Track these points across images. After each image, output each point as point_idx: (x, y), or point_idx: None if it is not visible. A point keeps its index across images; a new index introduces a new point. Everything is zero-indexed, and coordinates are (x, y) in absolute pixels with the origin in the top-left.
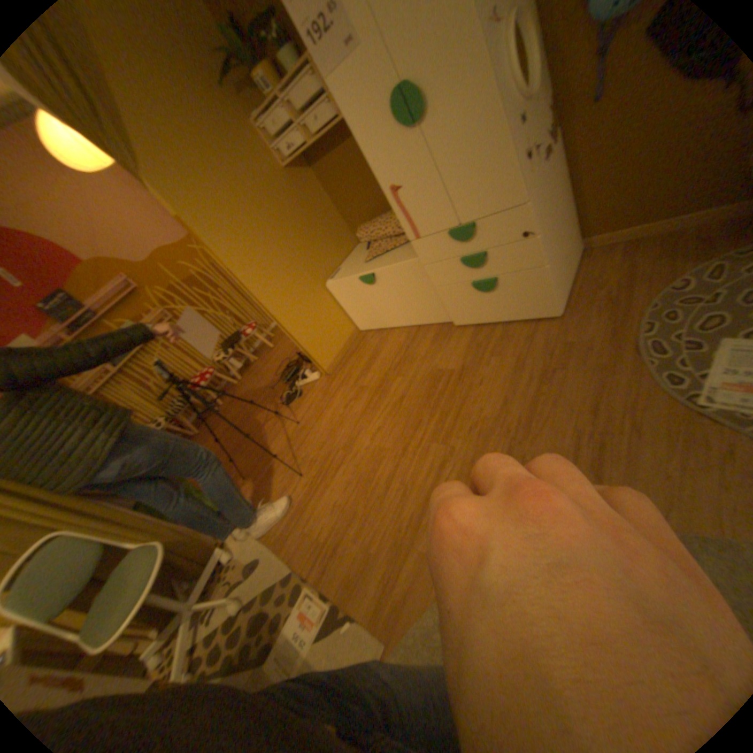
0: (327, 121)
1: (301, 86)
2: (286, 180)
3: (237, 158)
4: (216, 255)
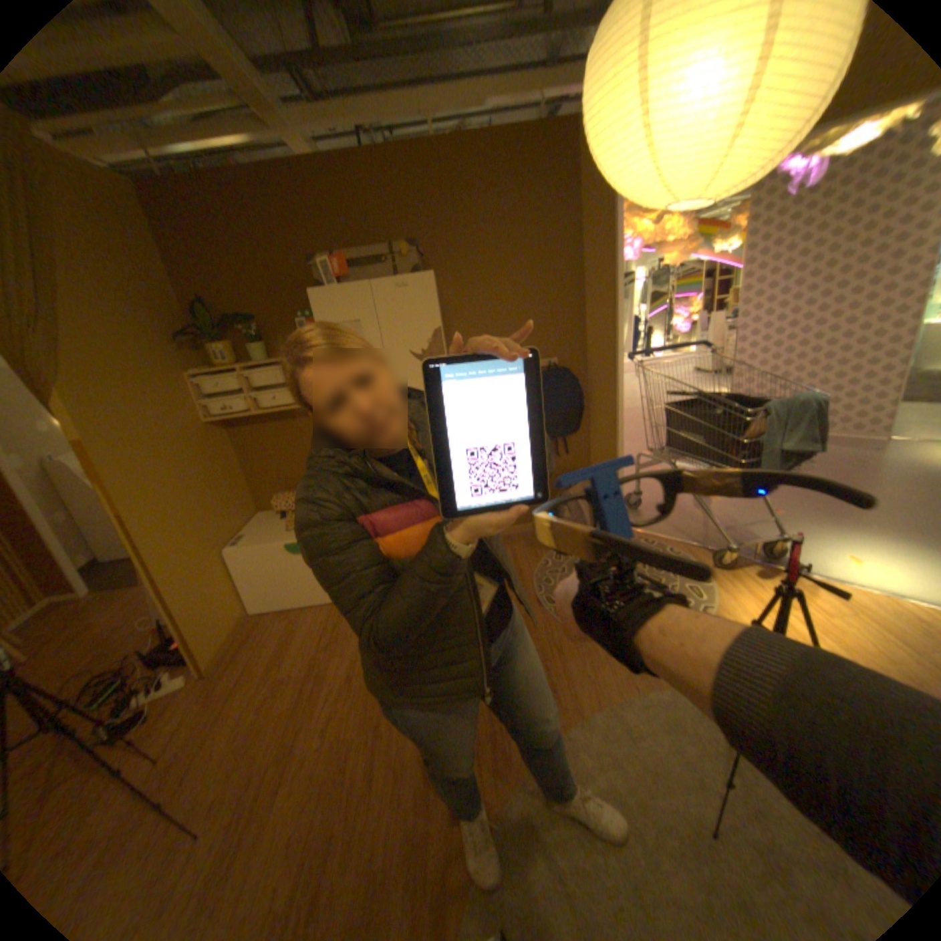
0: (285, 406)
1: (269, 376)
2: (203, 437)
3: (163, 405)
4: (111, 499)
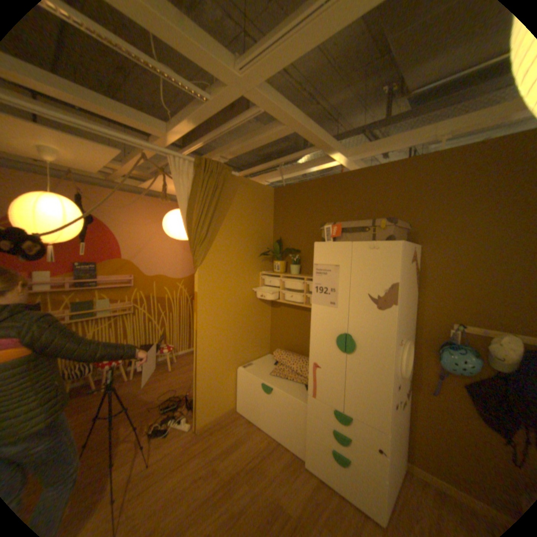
0: (295, 302)
1: (293, 283)
2: (256, 305)
3: (243, 285)
4: (197, 322)
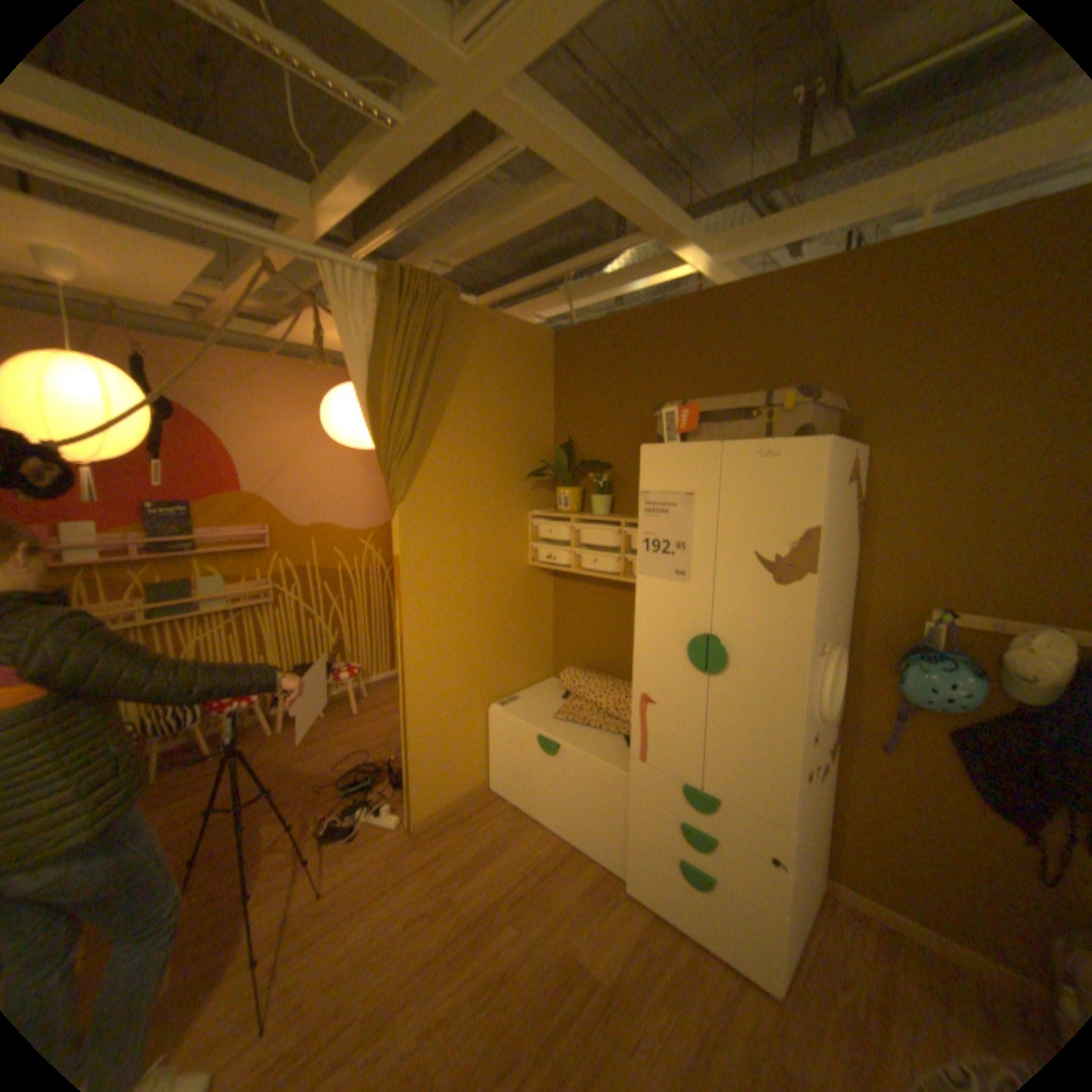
0: (603, 573)
1: (598, 534)
2: (523, 580)
3: (494, 540)
4: (402, 617)
